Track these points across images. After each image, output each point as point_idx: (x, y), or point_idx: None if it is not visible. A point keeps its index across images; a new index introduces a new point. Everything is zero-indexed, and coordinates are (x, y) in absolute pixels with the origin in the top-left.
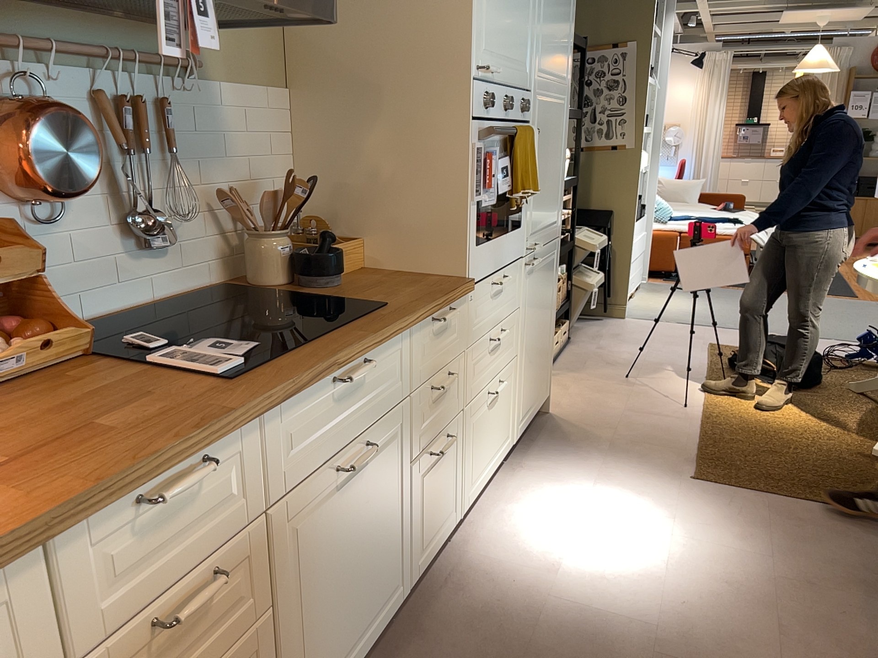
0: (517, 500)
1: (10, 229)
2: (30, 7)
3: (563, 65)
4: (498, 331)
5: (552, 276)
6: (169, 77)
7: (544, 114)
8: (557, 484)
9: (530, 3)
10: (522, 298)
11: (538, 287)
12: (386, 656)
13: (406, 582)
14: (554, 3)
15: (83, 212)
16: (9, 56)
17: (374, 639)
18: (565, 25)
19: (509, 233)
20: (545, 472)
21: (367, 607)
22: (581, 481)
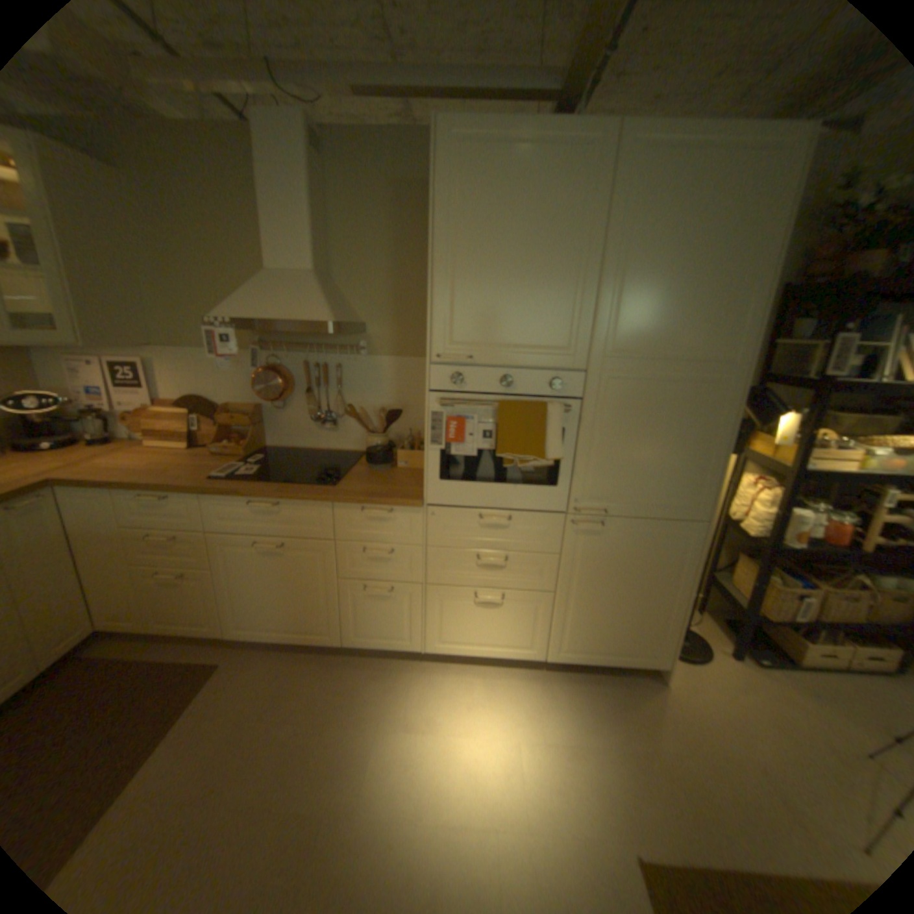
0: (491, 691)
1: (258, 408)
2: (282, 332)
3: (708, 340)
4: (495, 555)
5: (674, 556)
6: (348, 354)
7: (629, 391)
8: (532, 716)
9: (573, 290)
10: (563, 549)
11: (618, 553)
12: (312, 661)
13: (341, 642)
14: (667, 278)
15: (297, 407)
16: (274, 349)
17: (301, 645)
18: (718, 296)
19: (522, 486)
20: (549, 703)
21: (291, 624)
22: (552, 736)
